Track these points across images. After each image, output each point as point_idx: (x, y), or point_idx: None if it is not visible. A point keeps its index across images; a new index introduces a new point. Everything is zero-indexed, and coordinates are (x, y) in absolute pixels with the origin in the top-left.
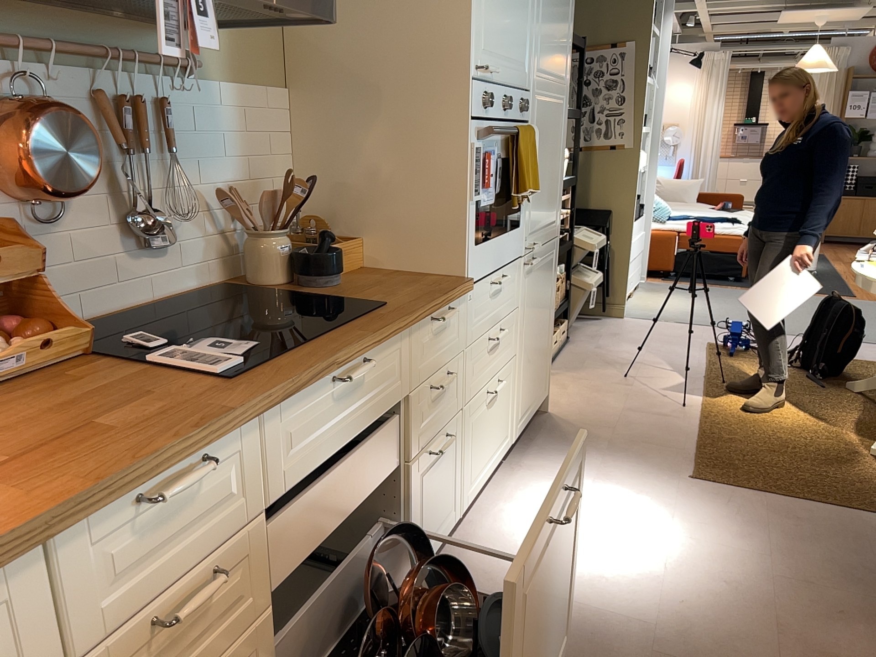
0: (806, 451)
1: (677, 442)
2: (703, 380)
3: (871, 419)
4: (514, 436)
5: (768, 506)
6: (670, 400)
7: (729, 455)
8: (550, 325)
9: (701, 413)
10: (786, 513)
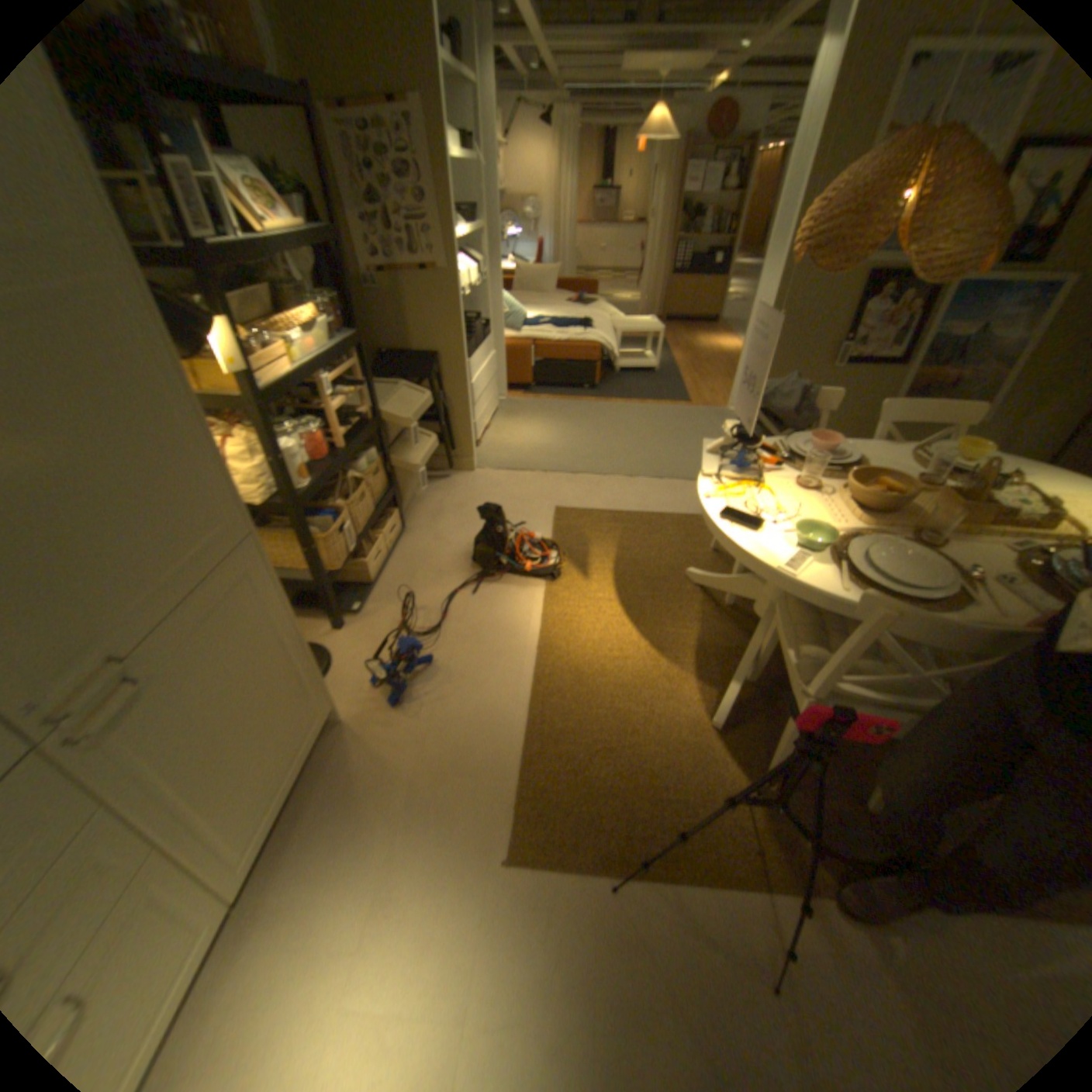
0: (649, 739)
1: (501, 759)
2: (546, 591)
3: (714, 636)
4: (231, 898)
5: (601, 917)
6: (505, 650)
7: (561, 778)
8: (293, 656)
9: (536, 674)
10: (623, 935)
